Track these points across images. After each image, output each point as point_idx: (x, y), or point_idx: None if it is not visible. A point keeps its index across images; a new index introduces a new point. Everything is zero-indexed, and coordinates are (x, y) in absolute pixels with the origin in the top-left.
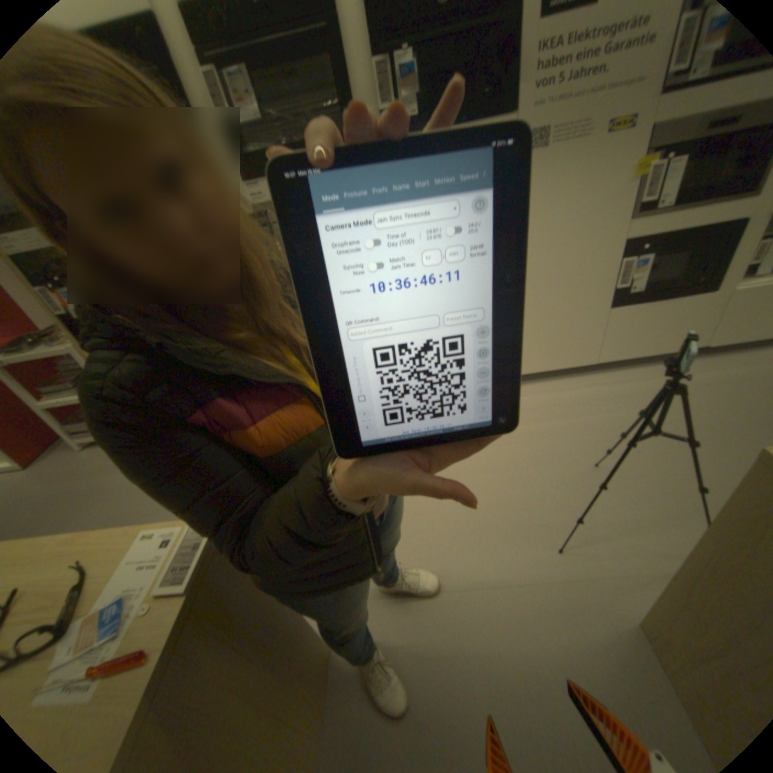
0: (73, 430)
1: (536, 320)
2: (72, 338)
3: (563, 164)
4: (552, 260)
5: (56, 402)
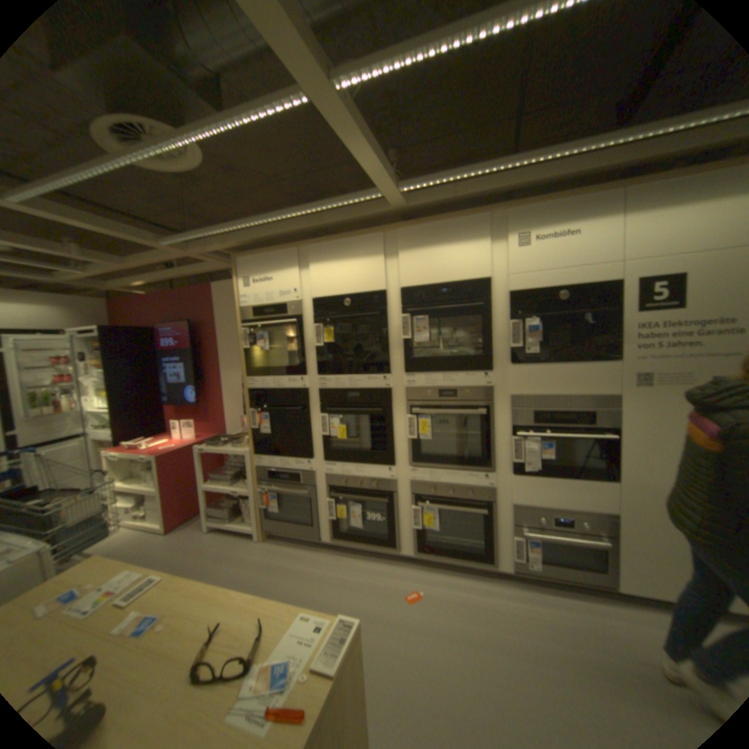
0: (208, 514)
1: (654, 534)
2: (251, 445)
3: (670, 400)
4: (669, 478)
5: (213, 488)
